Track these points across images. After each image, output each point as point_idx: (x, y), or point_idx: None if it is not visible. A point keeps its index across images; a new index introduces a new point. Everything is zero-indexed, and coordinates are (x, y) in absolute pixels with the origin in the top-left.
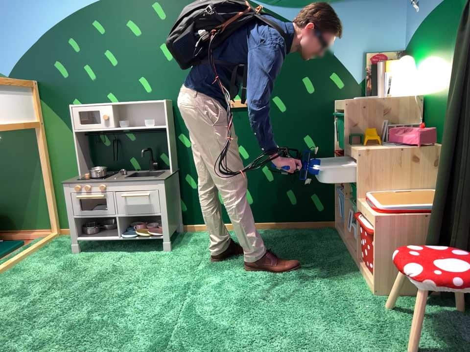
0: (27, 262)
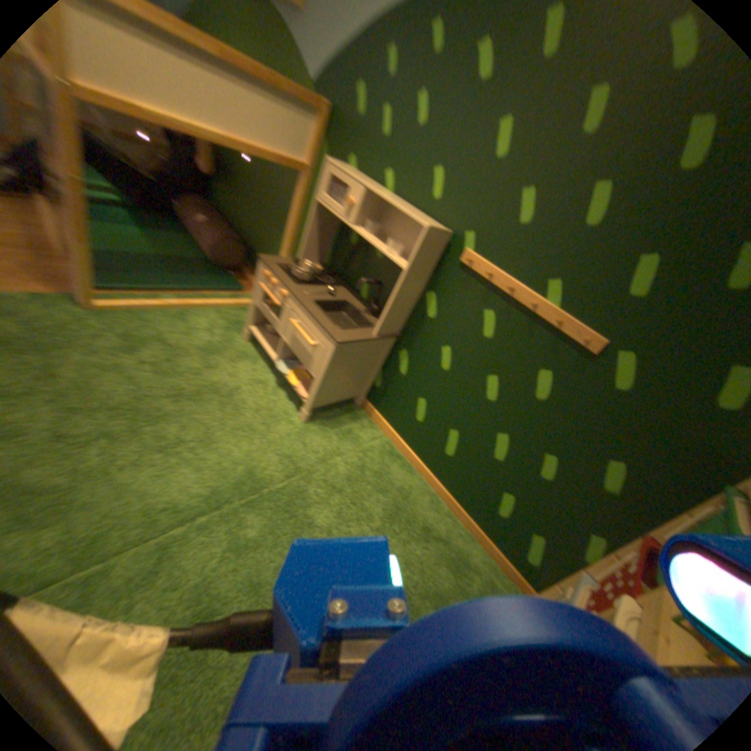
0: (208, 315)
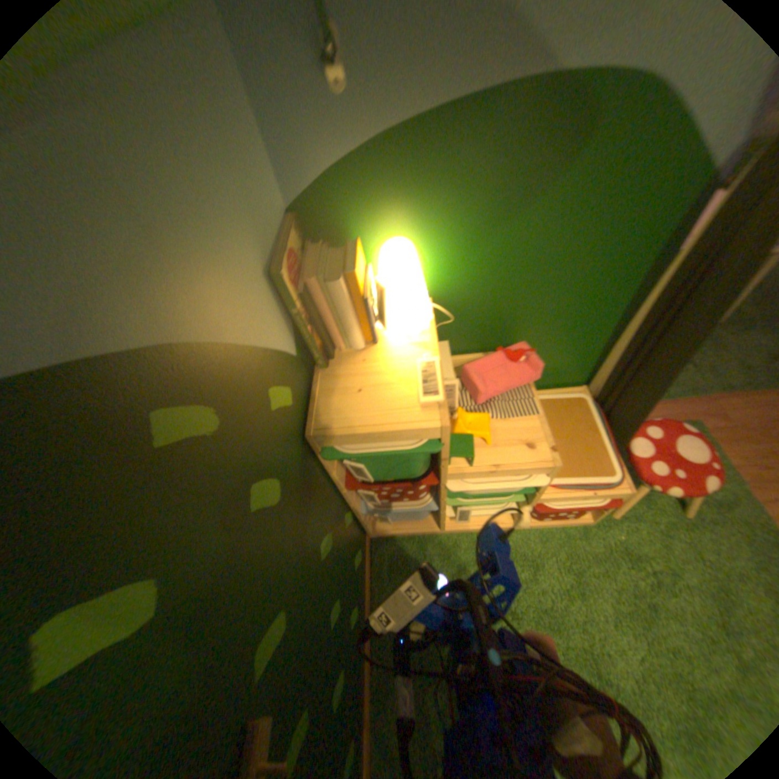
0: None
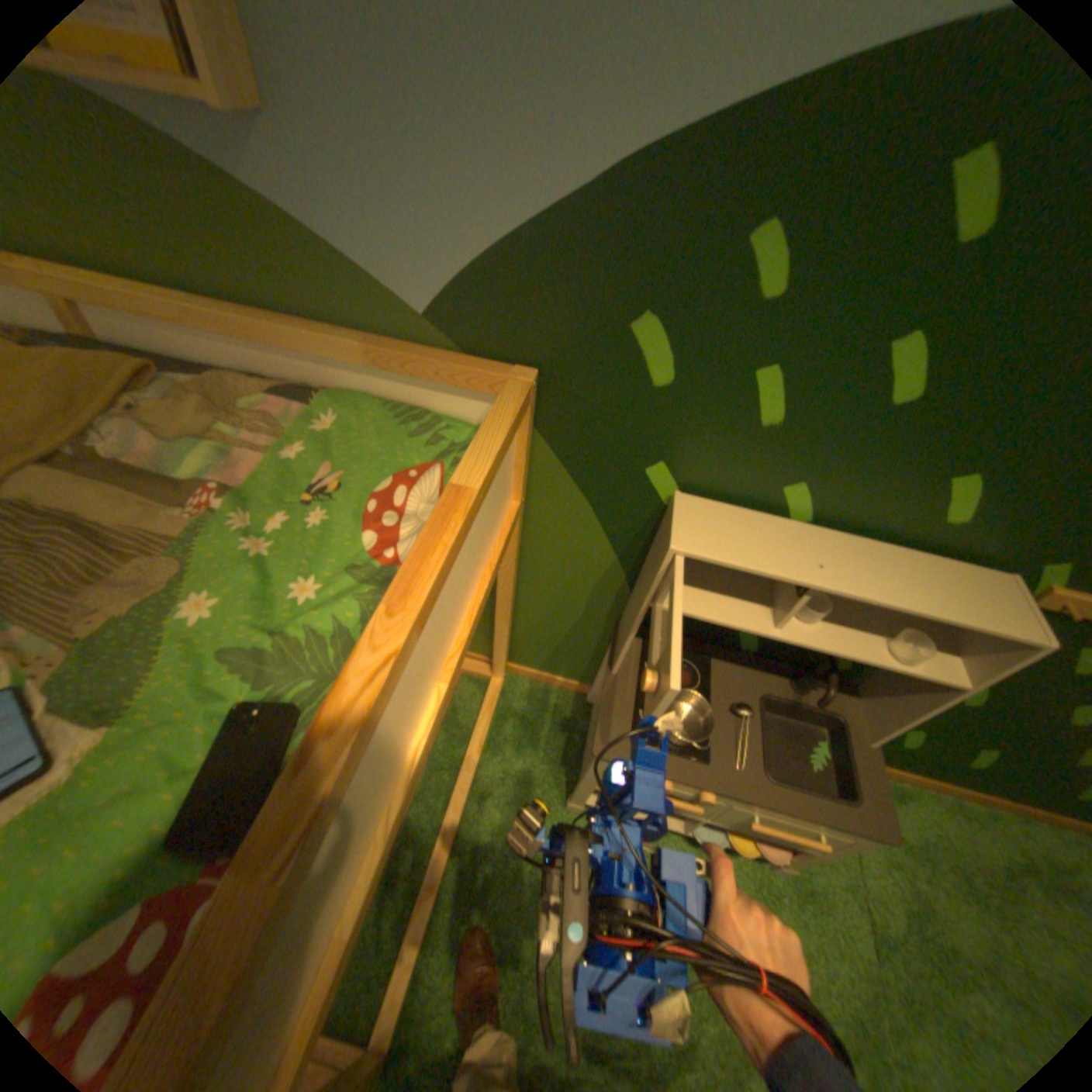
0: (478, 826)
